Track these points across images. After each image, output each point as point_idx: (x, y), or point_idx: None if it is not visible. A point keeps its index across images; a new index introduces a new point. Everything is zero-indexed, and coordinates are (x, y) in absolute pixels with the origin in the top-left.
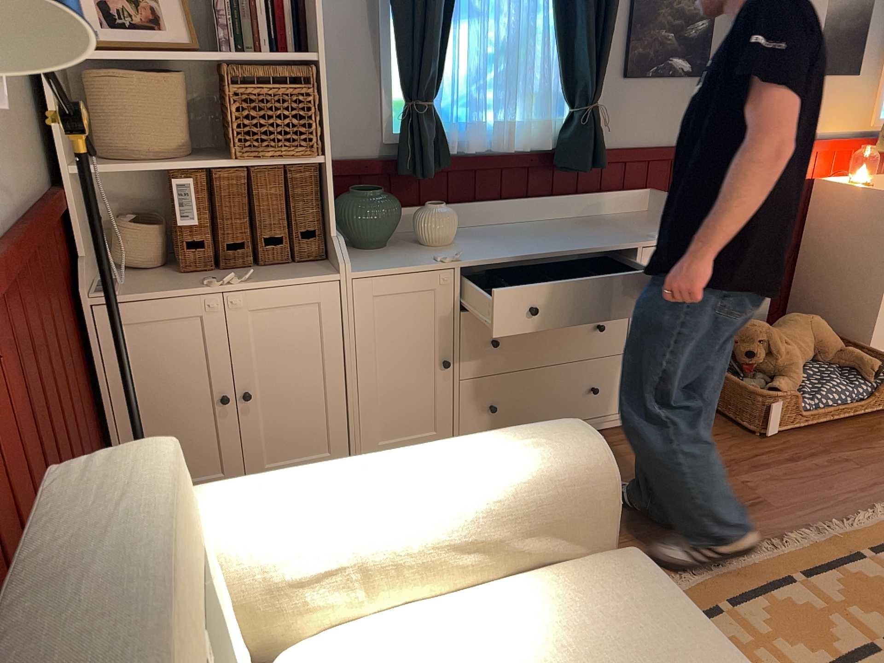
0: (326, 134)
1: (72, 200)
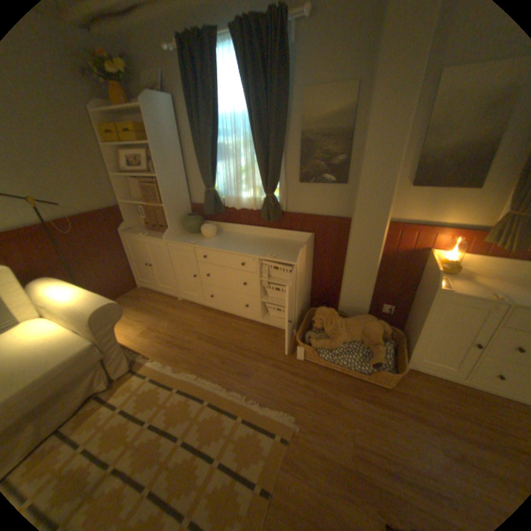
0: (163, 198)
1: (121, 208)
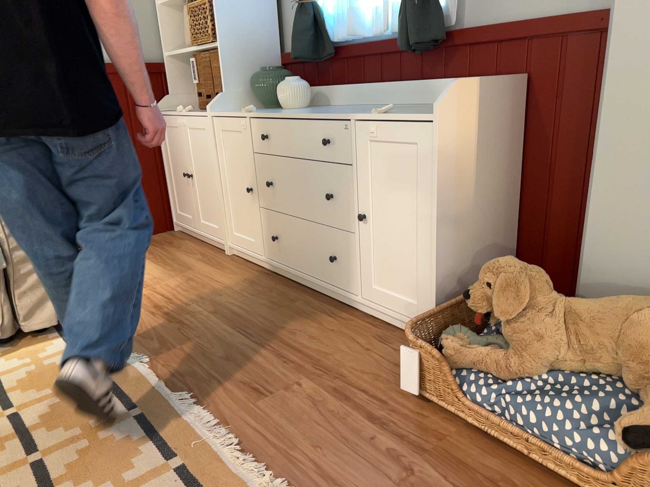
0: (217, 28)
1: (167, 69)
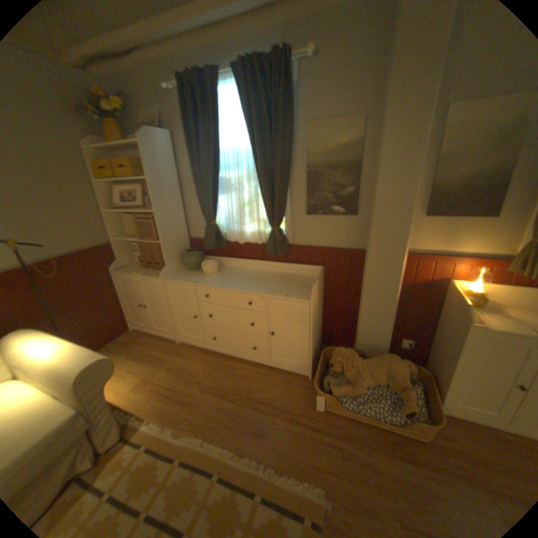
0: (159, 234)
1: (112, 245)
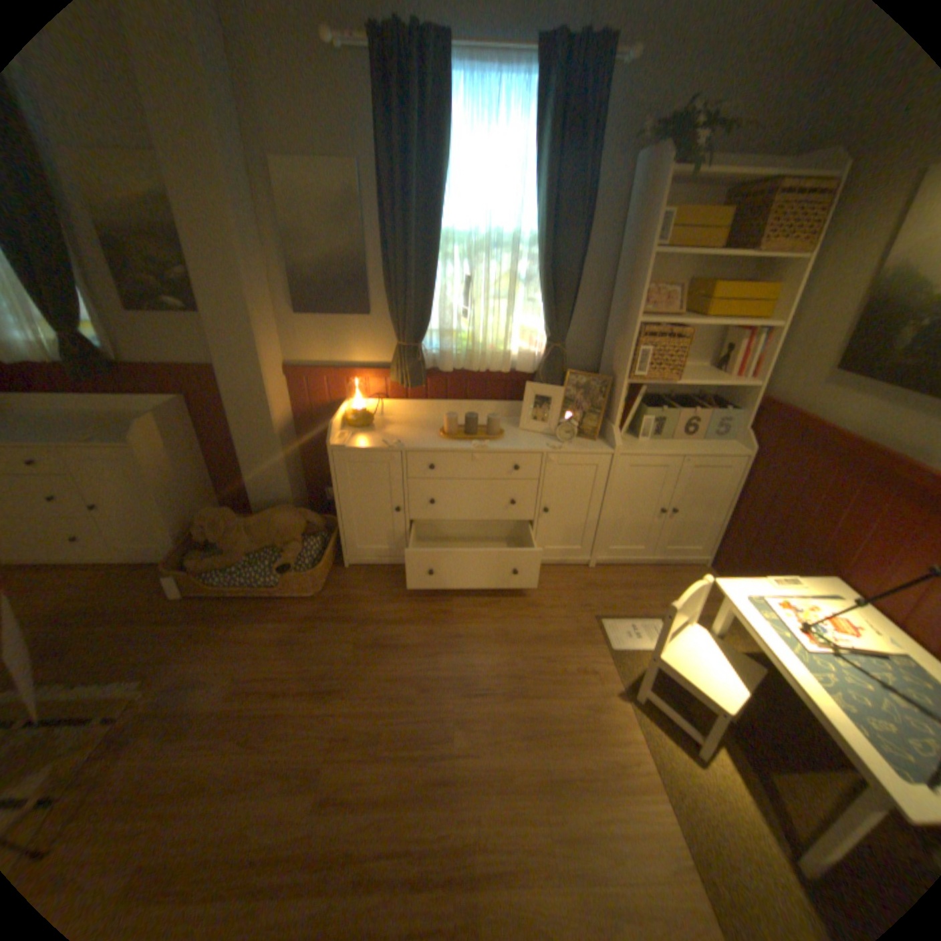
0: None
1: None
